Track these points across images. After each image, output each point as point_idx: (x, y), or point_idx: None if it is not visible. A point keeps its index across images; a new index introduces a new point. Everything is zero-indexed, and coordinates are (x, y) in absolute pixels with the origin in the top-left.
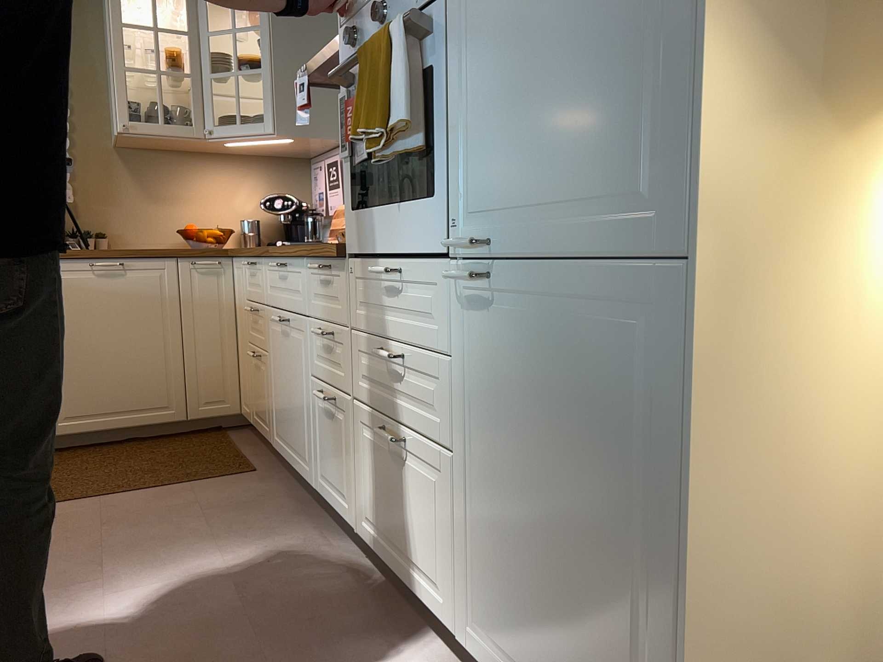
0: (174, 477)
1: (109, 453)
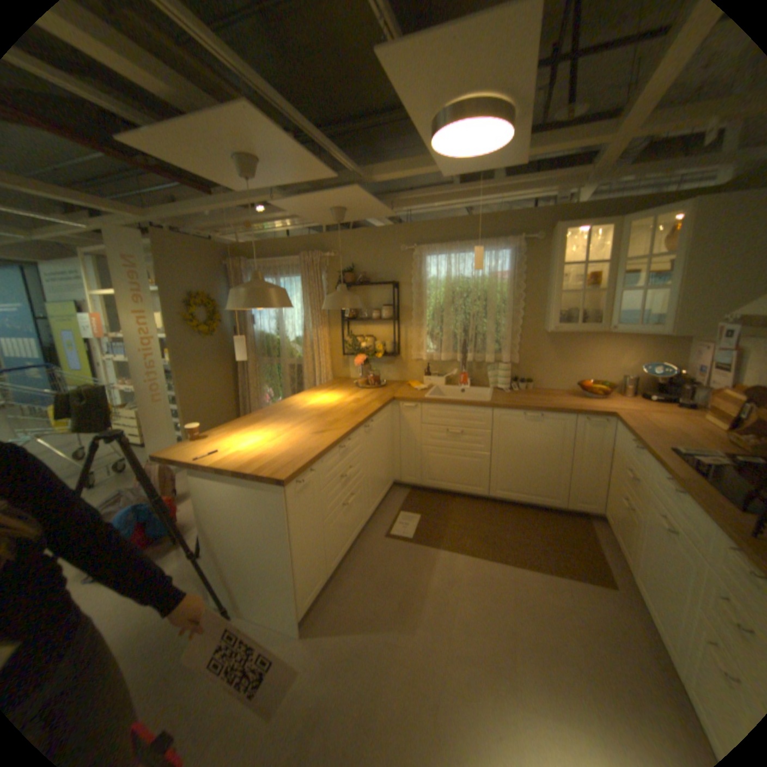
0: (558, 568)
1: (519, 516)
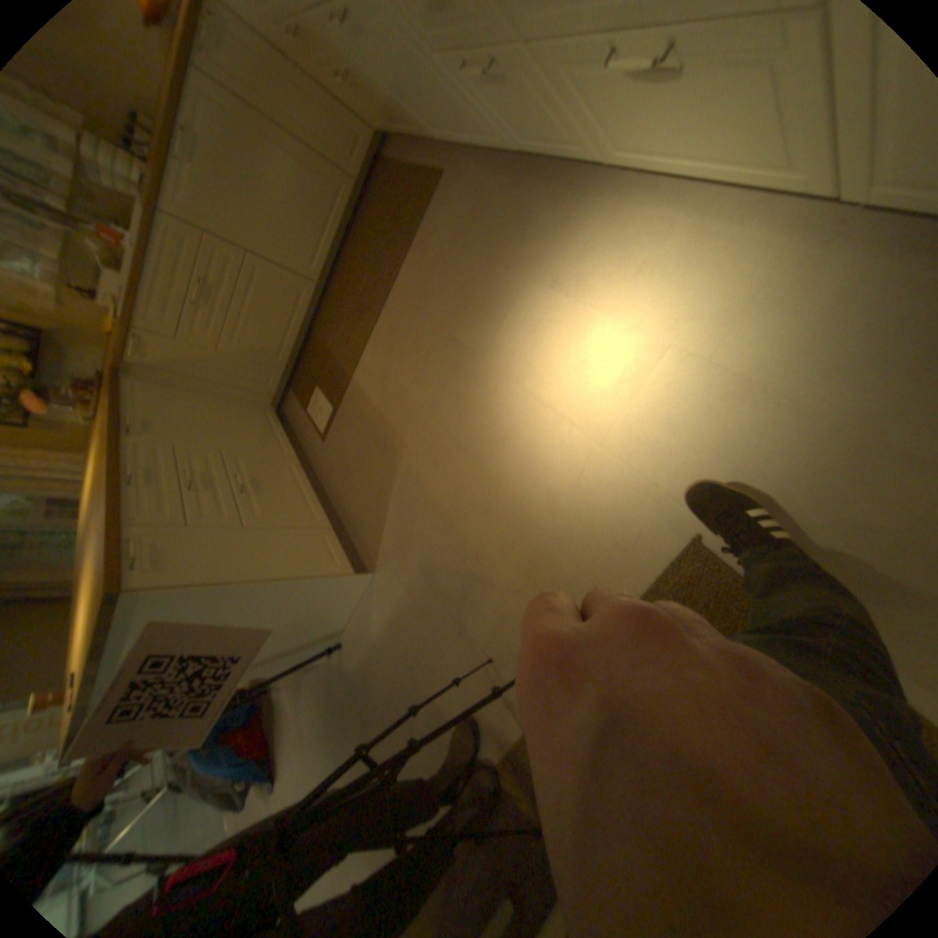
0: (406, 231)
1: (352, 251)
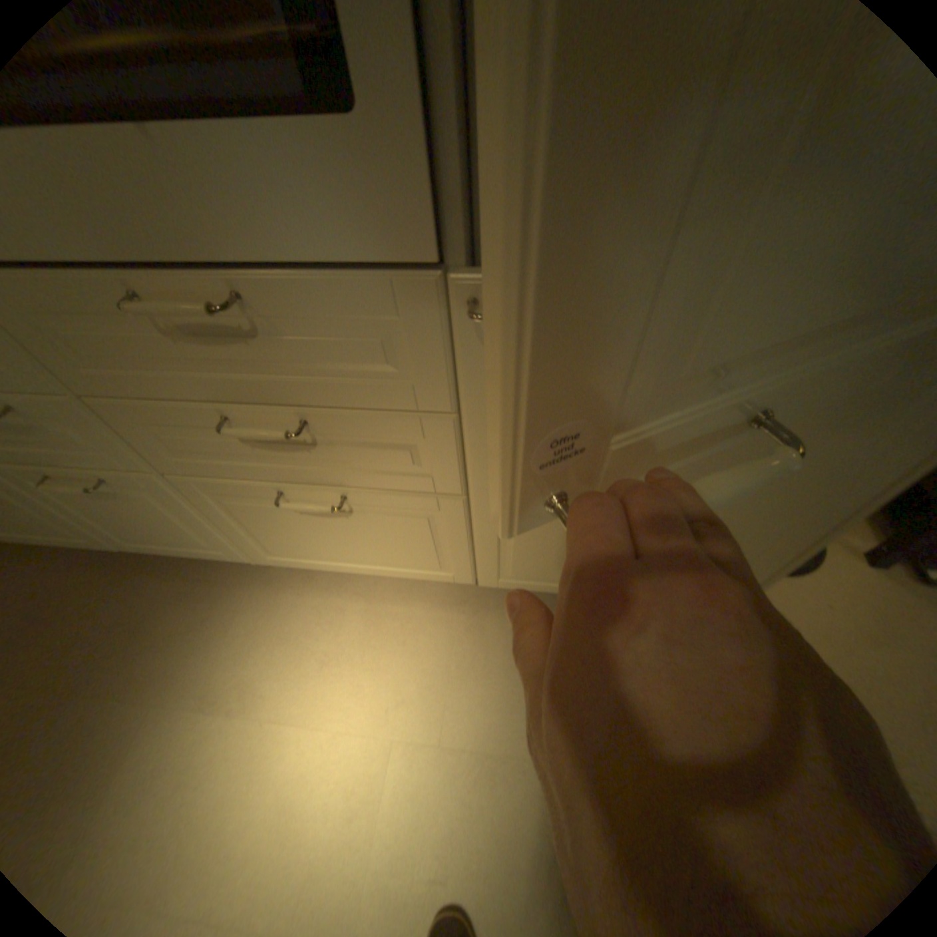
0: None
1: None
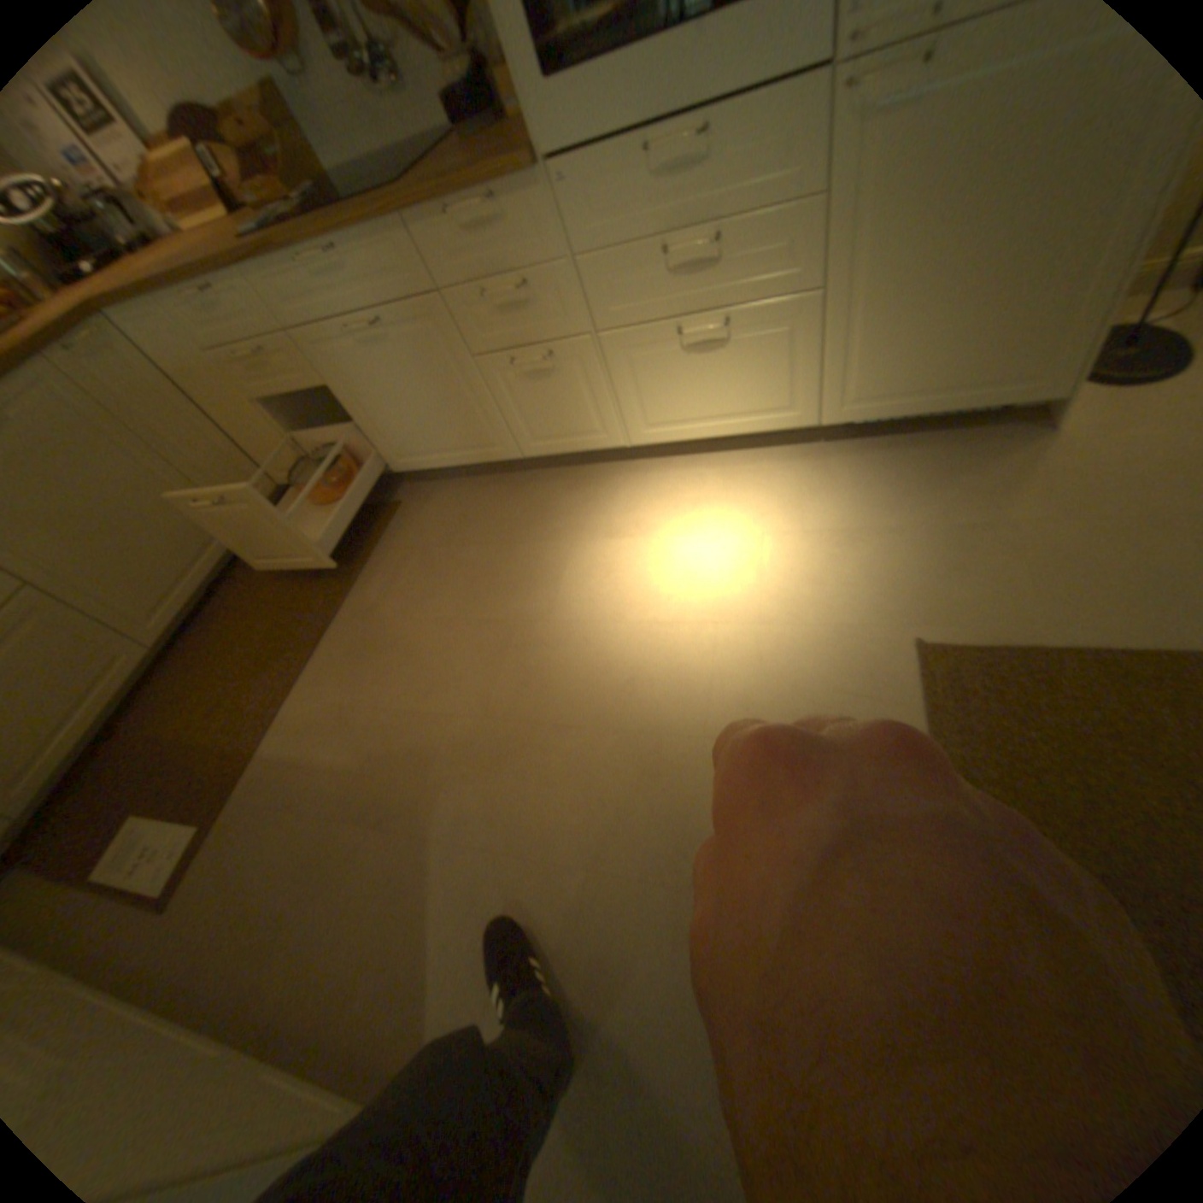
0: (351, 560)
1: (227, 607)
